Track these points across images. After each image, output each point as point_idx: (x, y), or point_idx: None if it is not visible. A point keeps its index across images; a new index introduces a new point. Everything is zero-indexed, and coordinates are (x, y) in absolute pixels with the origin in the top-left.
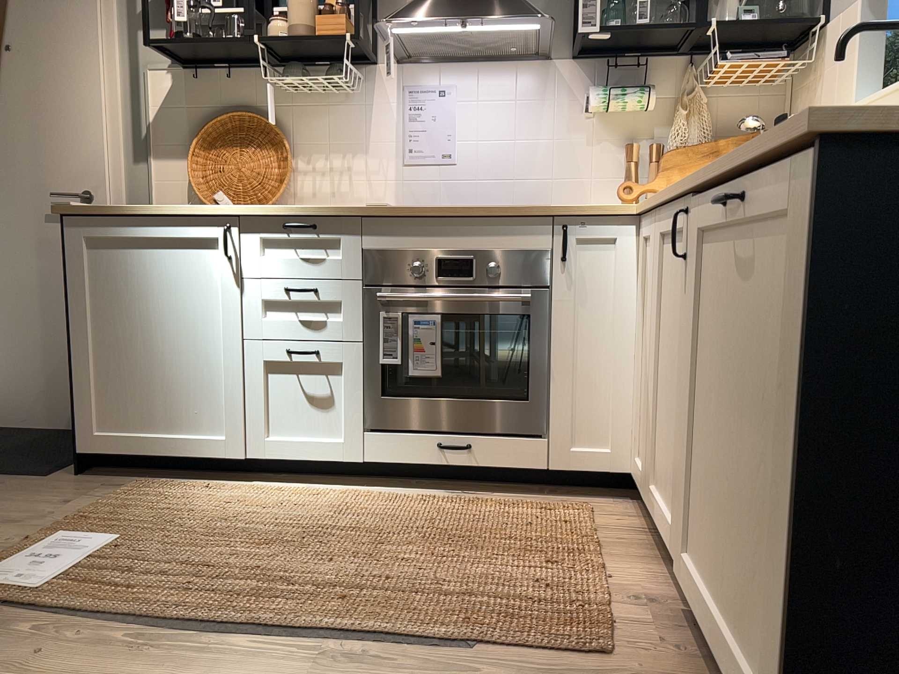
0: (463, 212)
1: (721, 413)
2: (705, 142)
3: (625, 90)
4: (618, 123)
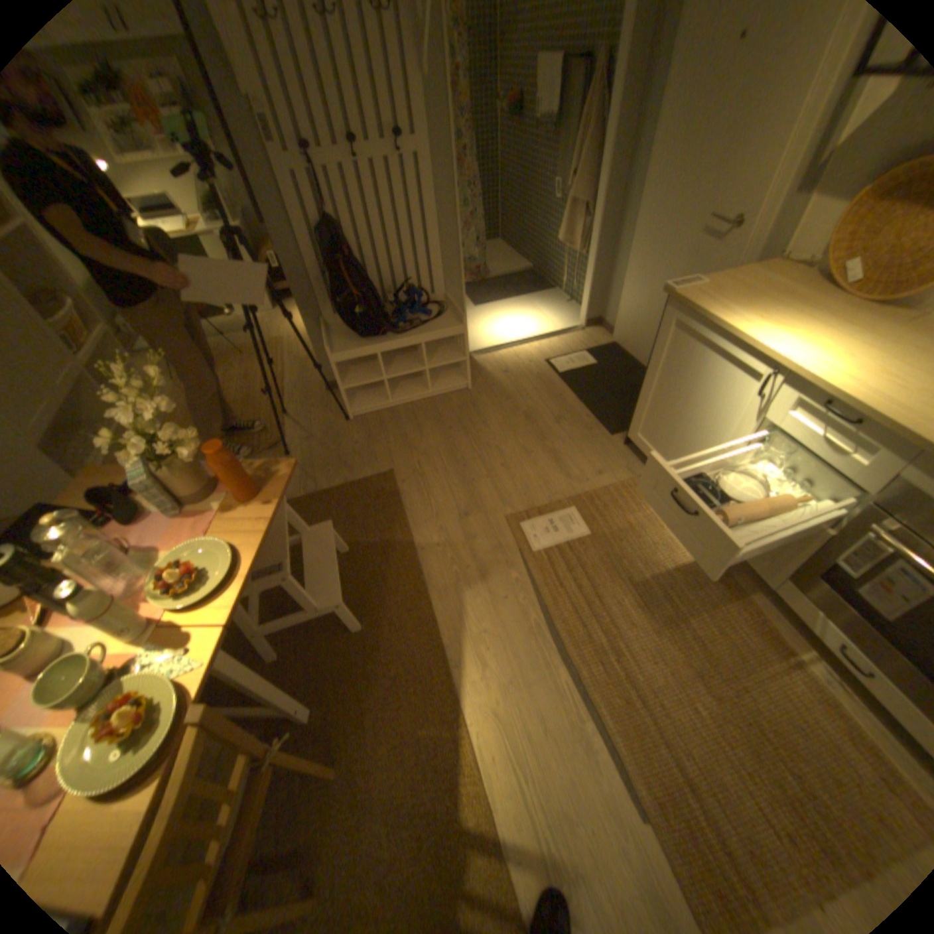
0: None
1: None
2: None
3: None
4: None
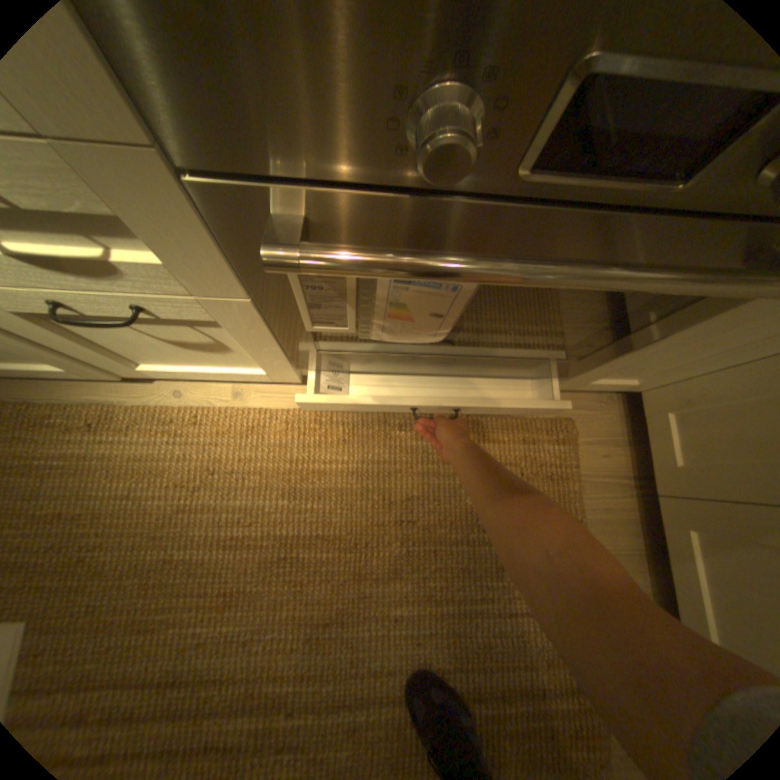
0: None
1: None
2: None
3: None
4: None
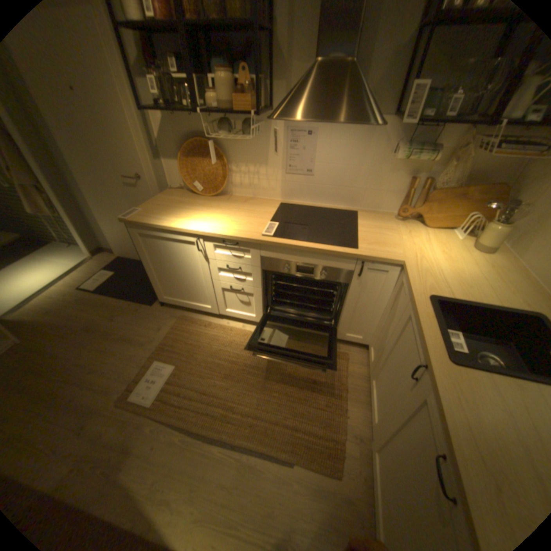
0: (309, 249)
1: (402, 465)
2: (462, 180)
3: (423, 148)
4: (412, 160)
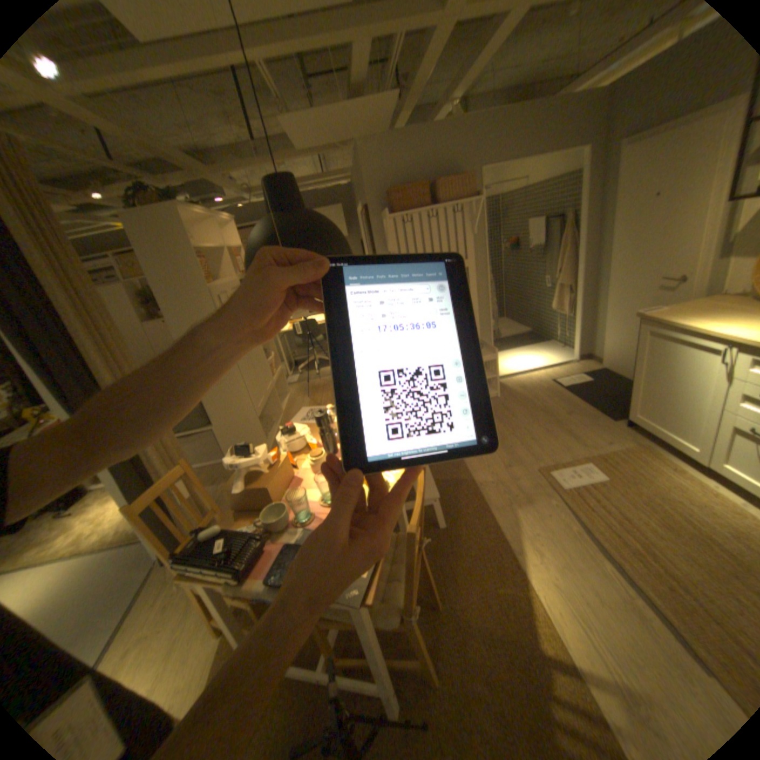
0: None
1: None
2: None
3: None
4: None
